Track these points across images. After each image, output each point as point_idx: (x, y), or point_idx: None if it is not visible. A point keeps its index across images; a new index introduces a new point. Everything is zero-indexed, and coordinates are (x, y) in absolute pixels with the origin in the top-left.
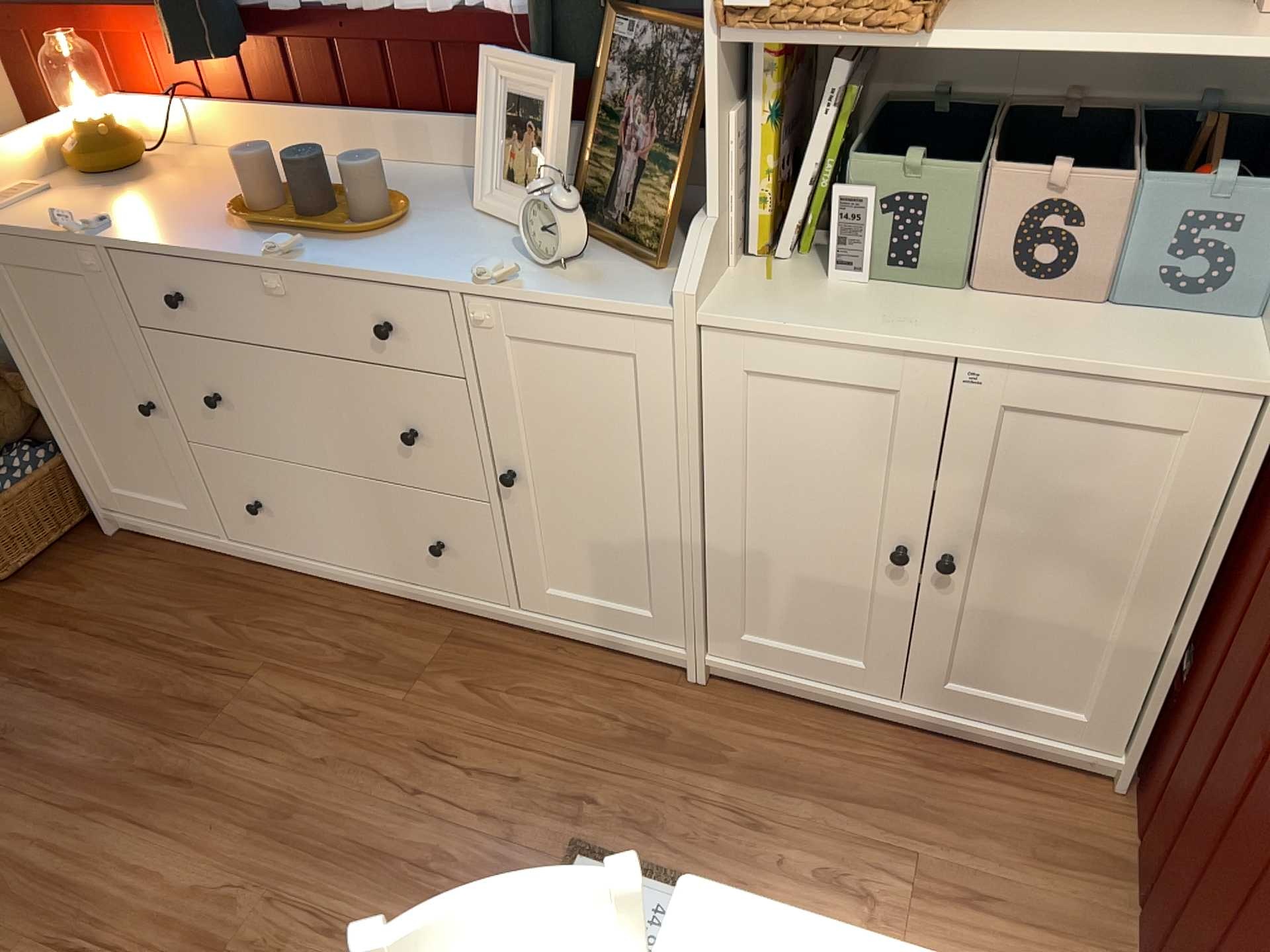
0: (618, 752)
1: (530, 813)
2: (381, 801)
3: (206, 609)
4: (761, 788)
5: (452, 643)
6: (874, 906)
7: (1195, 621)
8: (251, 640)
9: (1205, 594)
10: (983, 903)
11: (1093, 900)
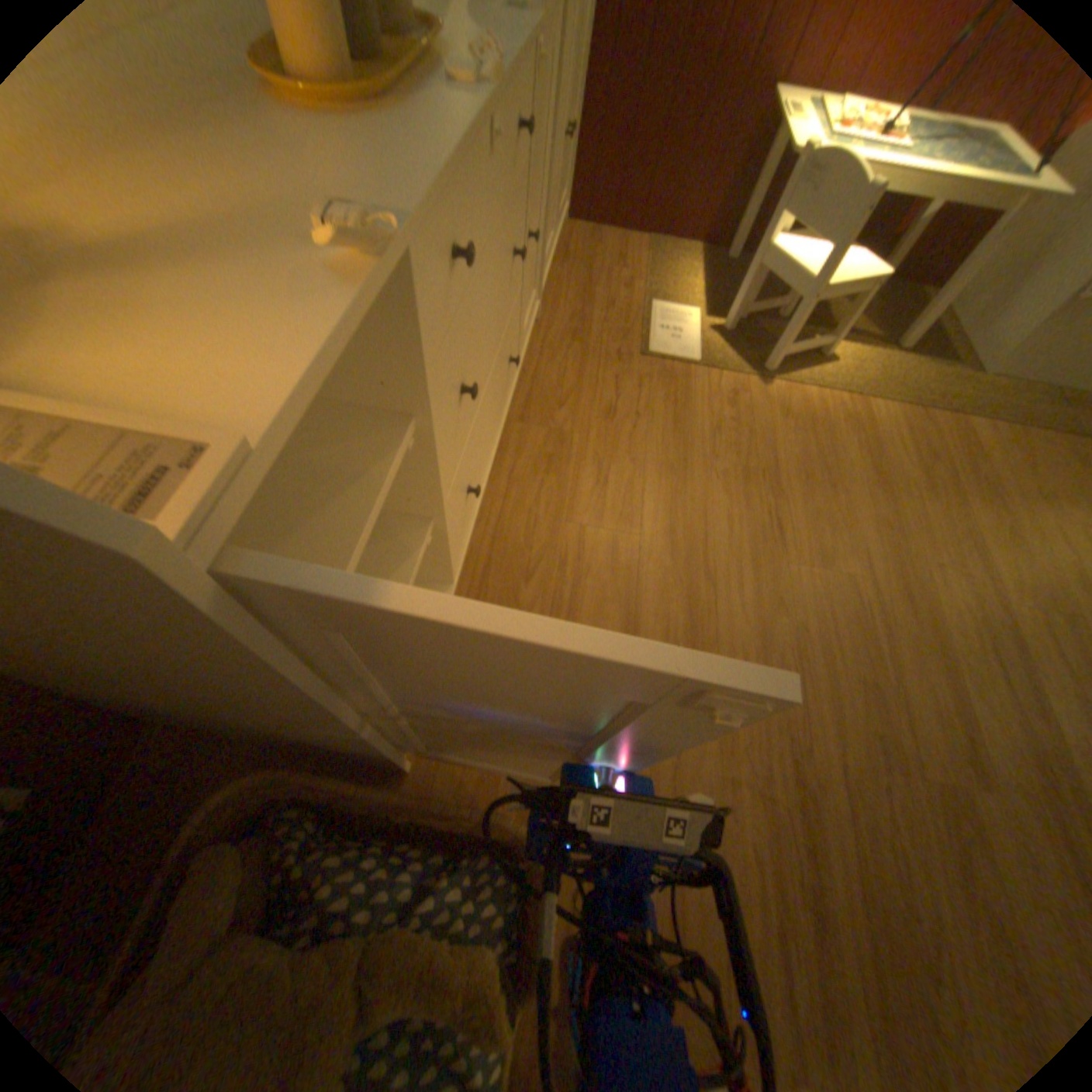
0: (590, 344)
1: (634, 371)
2: (650, 430)
3: (519, 601)
4: (594, 302)
5: (529, 422)
6: (636, 279)
7: (583, 98)
8: (549, 547)
9: (585, 78)
10: (624, 256)
11: (613, 235)
